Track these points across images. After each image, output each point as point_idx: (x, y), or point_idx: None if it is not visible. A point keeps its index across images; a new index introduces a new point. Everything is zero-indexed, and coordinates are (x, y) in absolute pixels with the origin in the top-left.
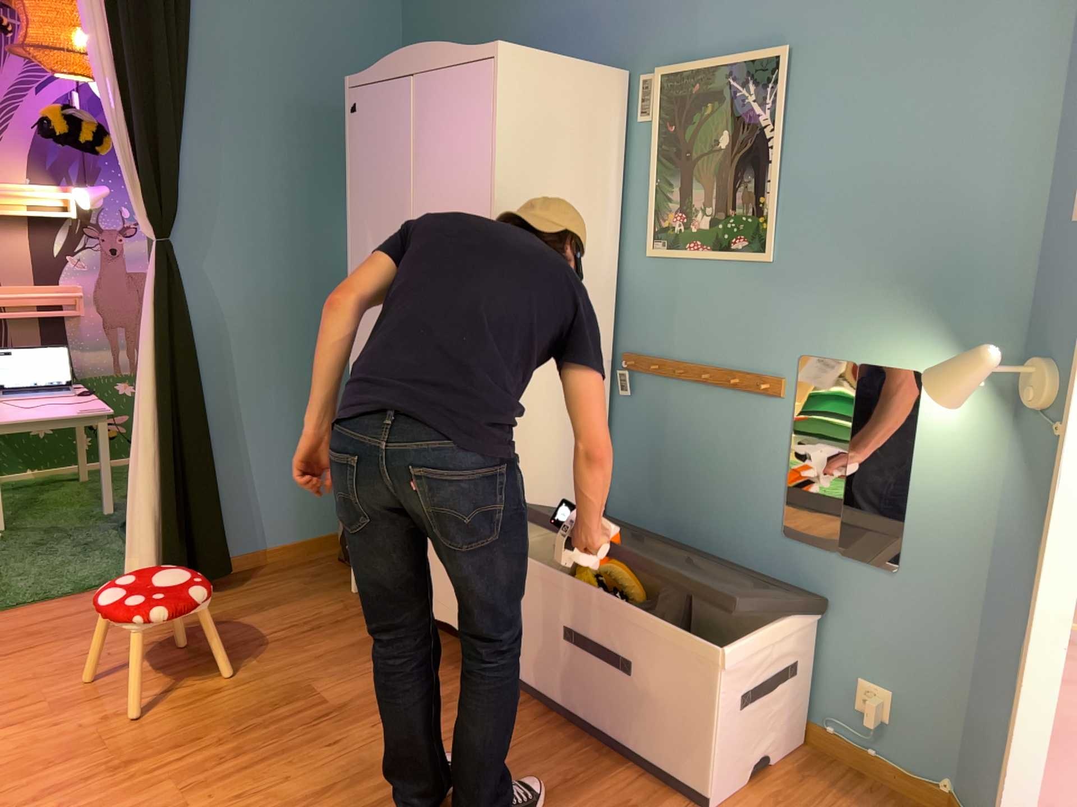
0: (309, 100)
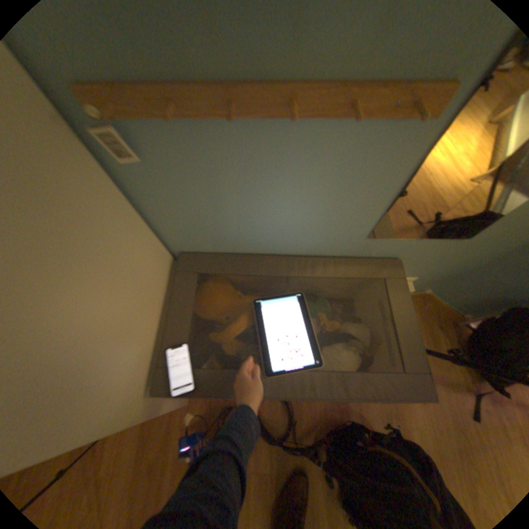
0: None
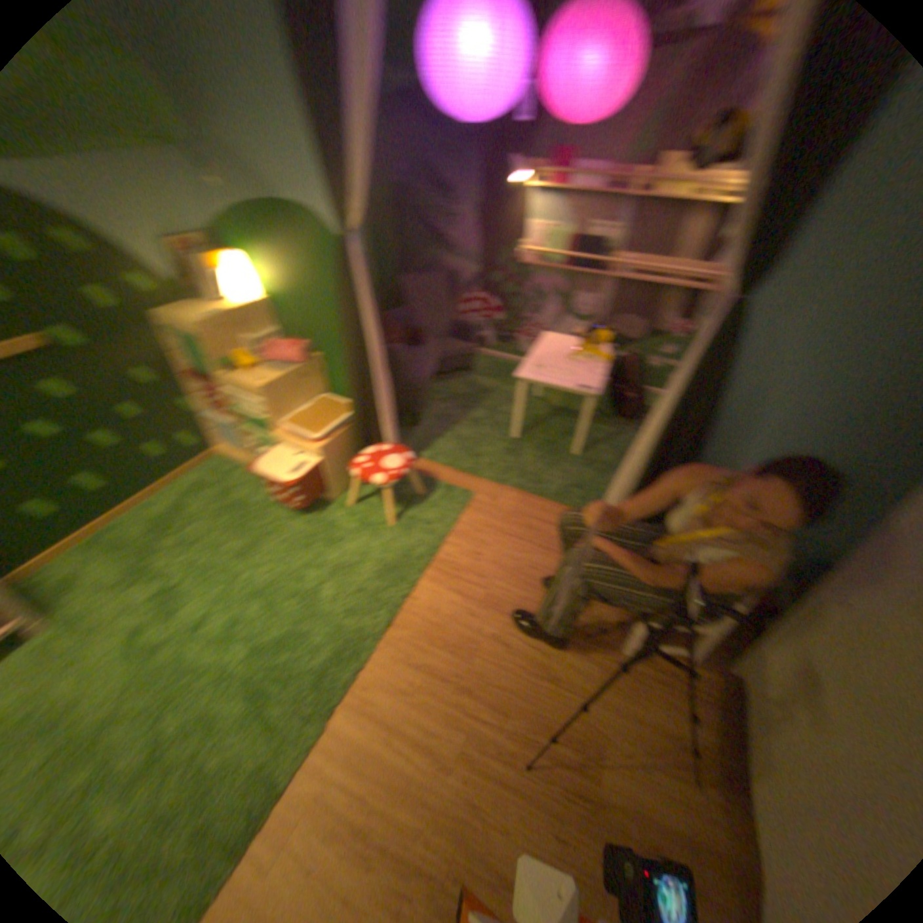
0: None
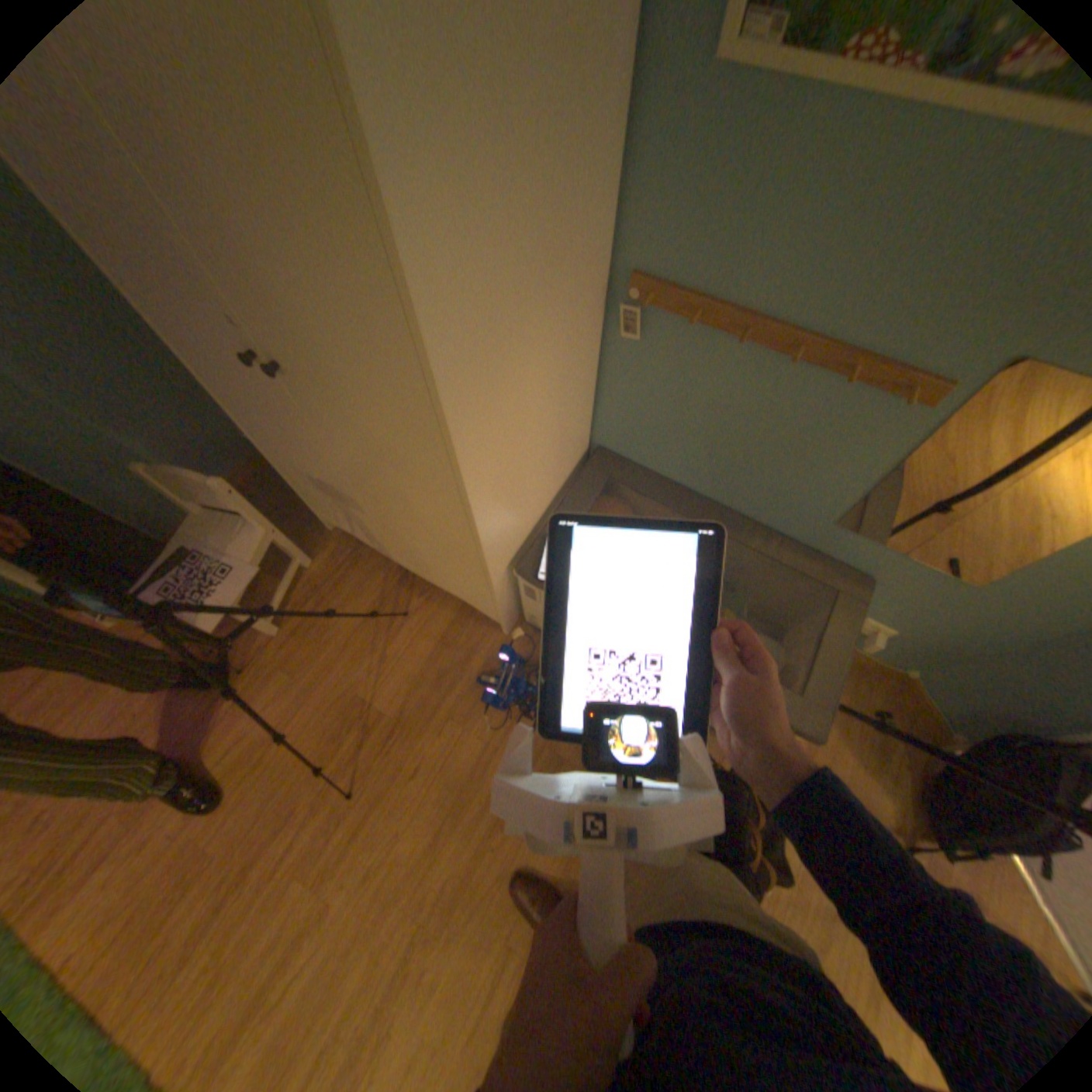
0: None
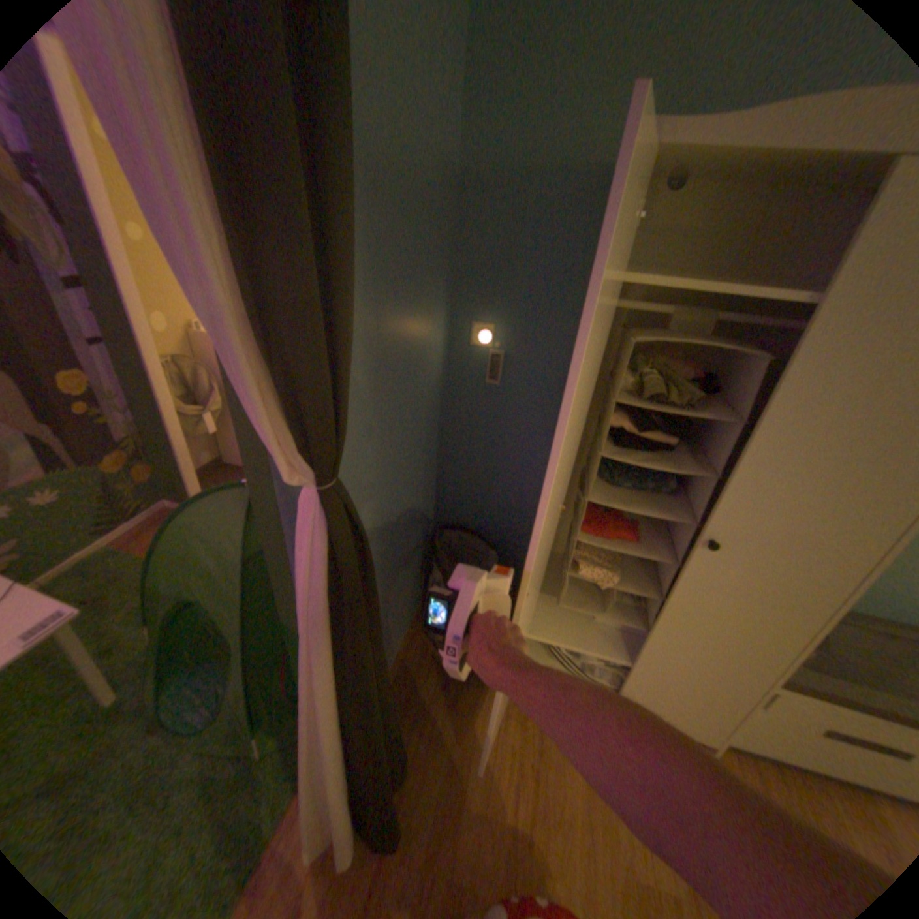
0: (412, 127)
